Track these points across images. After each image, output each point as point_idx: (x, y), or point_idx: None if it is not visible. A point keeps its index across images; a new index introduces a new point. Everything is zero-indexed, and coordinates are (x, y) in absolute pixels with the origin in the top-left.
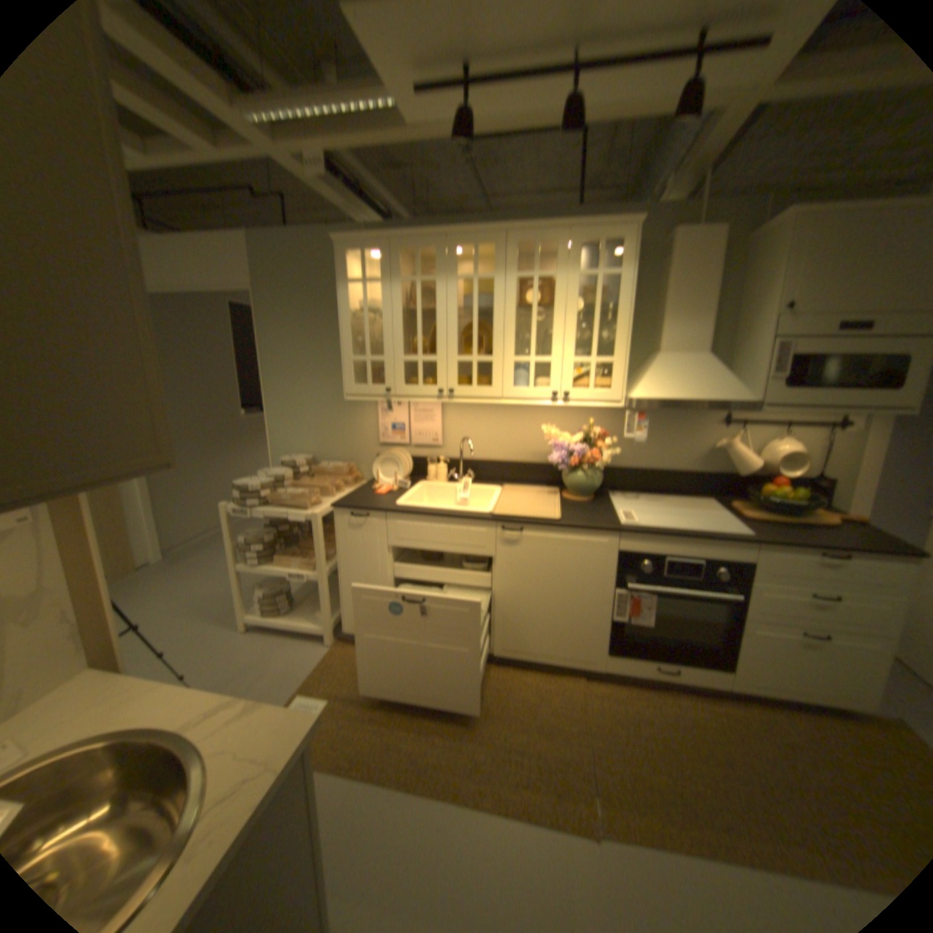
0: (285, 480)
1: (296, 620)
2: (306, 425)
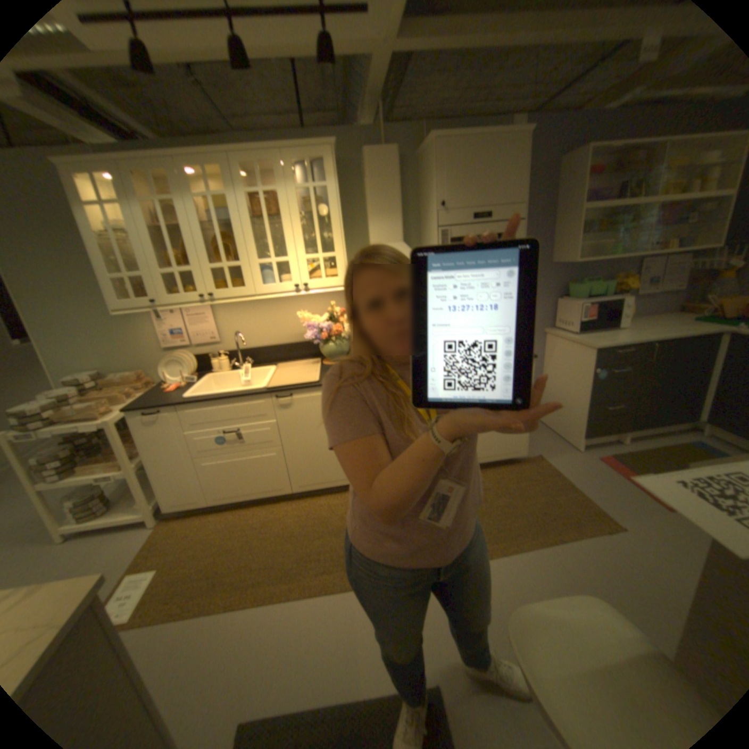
0: (67, 396)
1: (114, 514)
2: (79, 341)
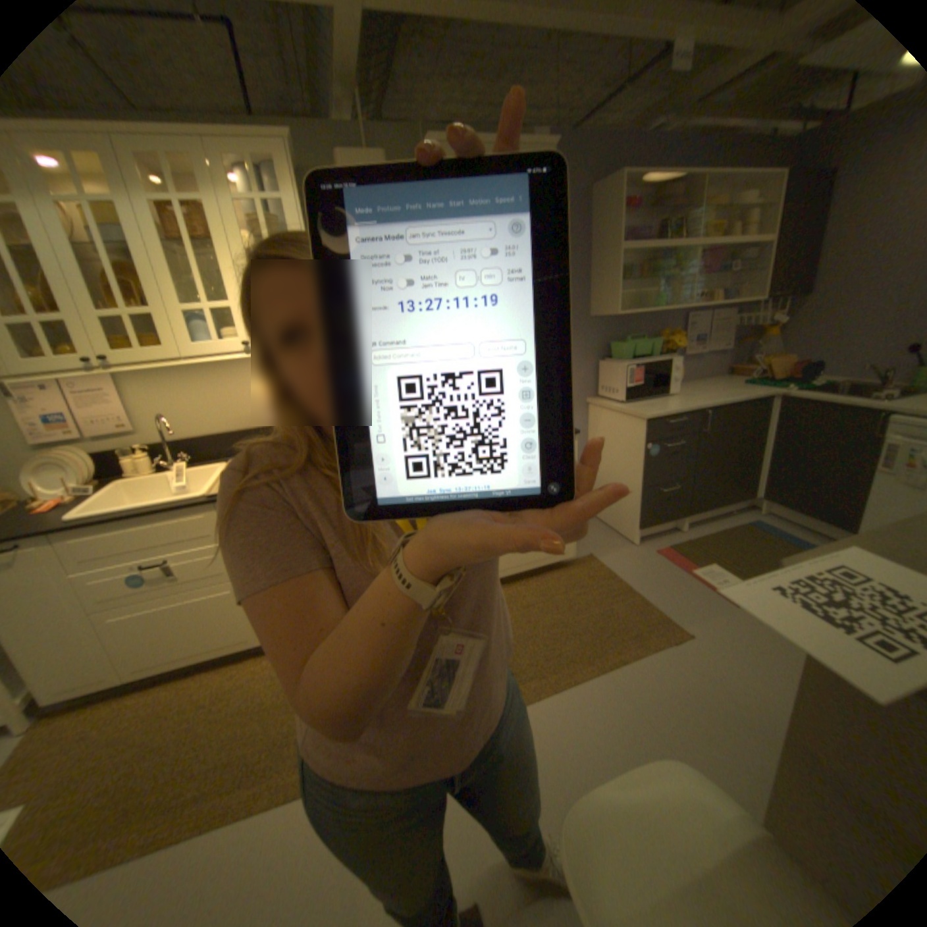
0: None
1: None
2: None
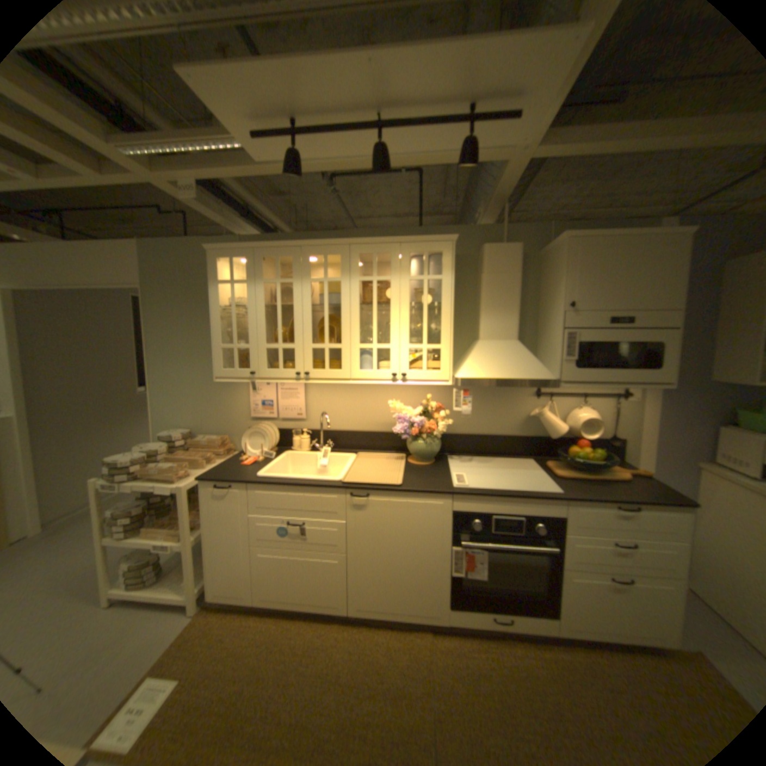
0: (157, 453)
1: (161, 589)
2: (184, 400)
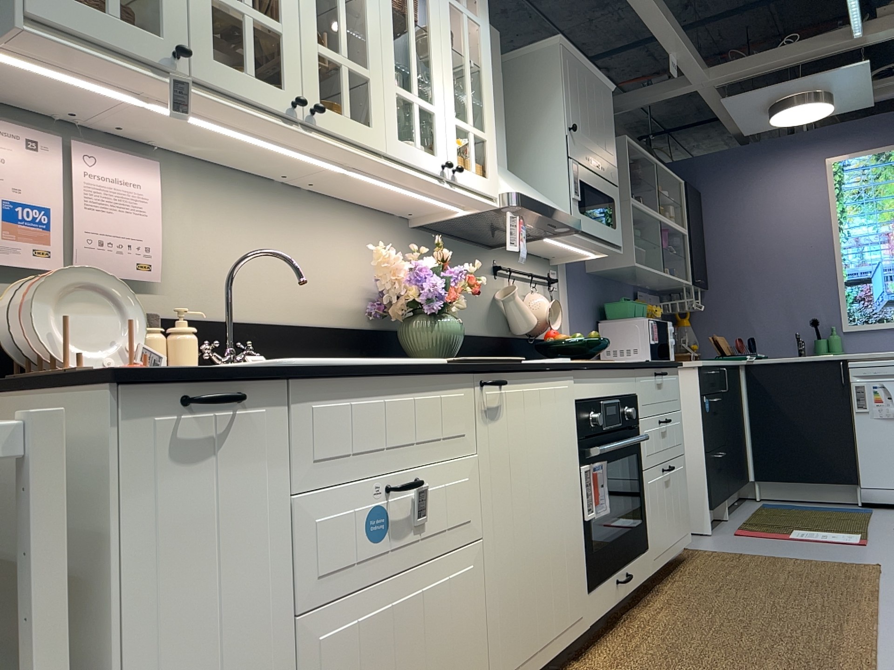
0: None
1: None
2: None
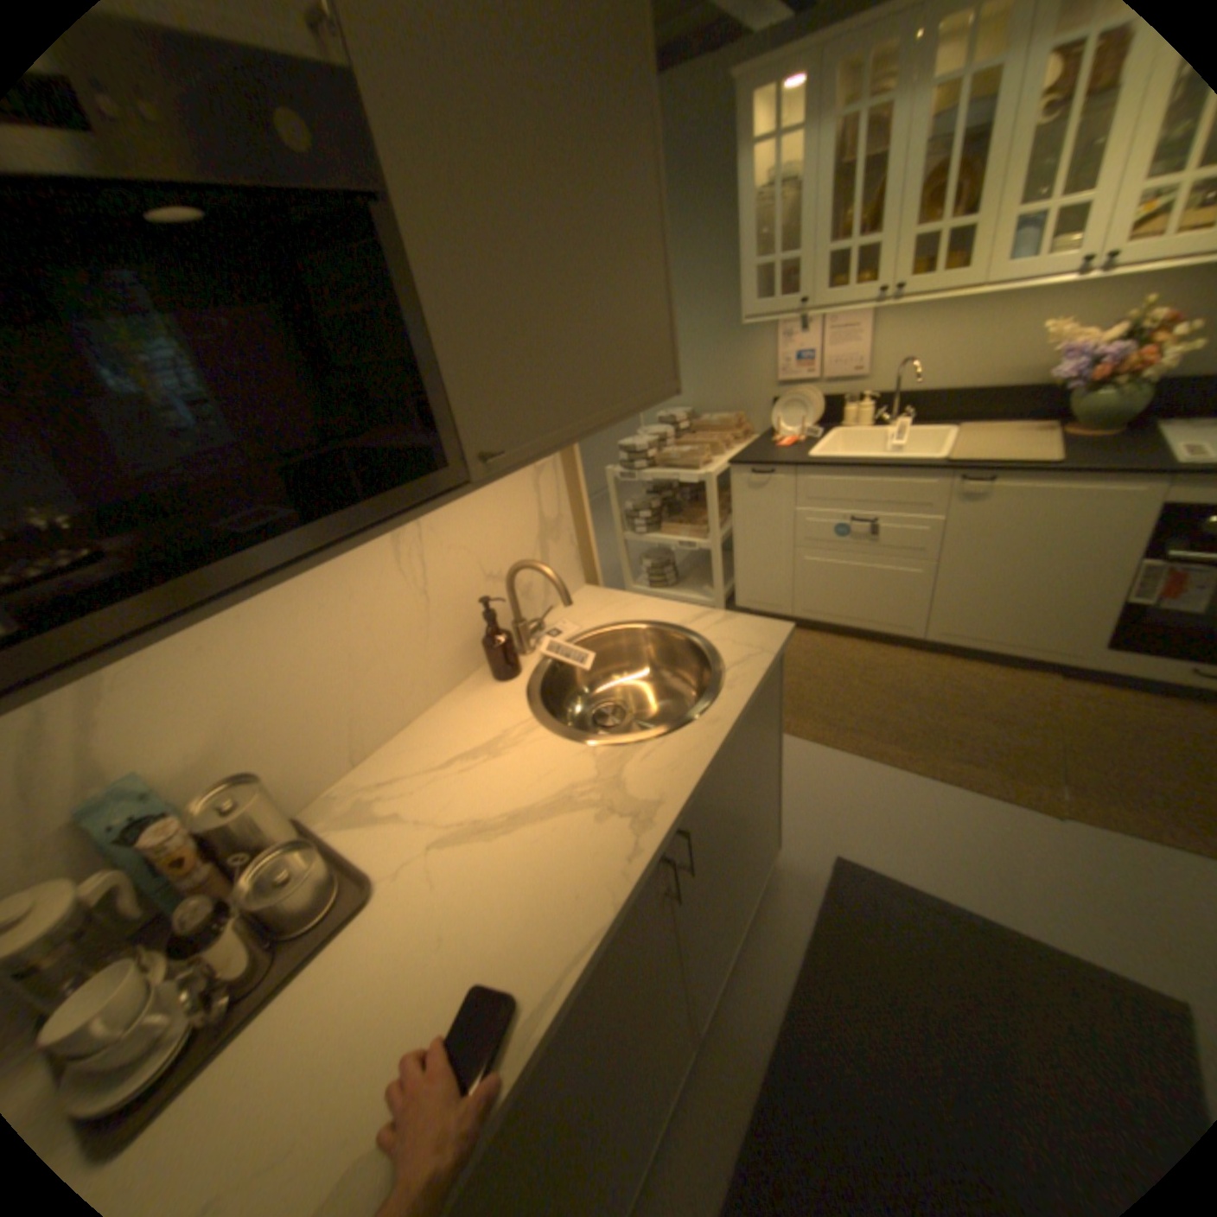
0: (669, 437)
1: (685, 591)
2: (684, 366)
